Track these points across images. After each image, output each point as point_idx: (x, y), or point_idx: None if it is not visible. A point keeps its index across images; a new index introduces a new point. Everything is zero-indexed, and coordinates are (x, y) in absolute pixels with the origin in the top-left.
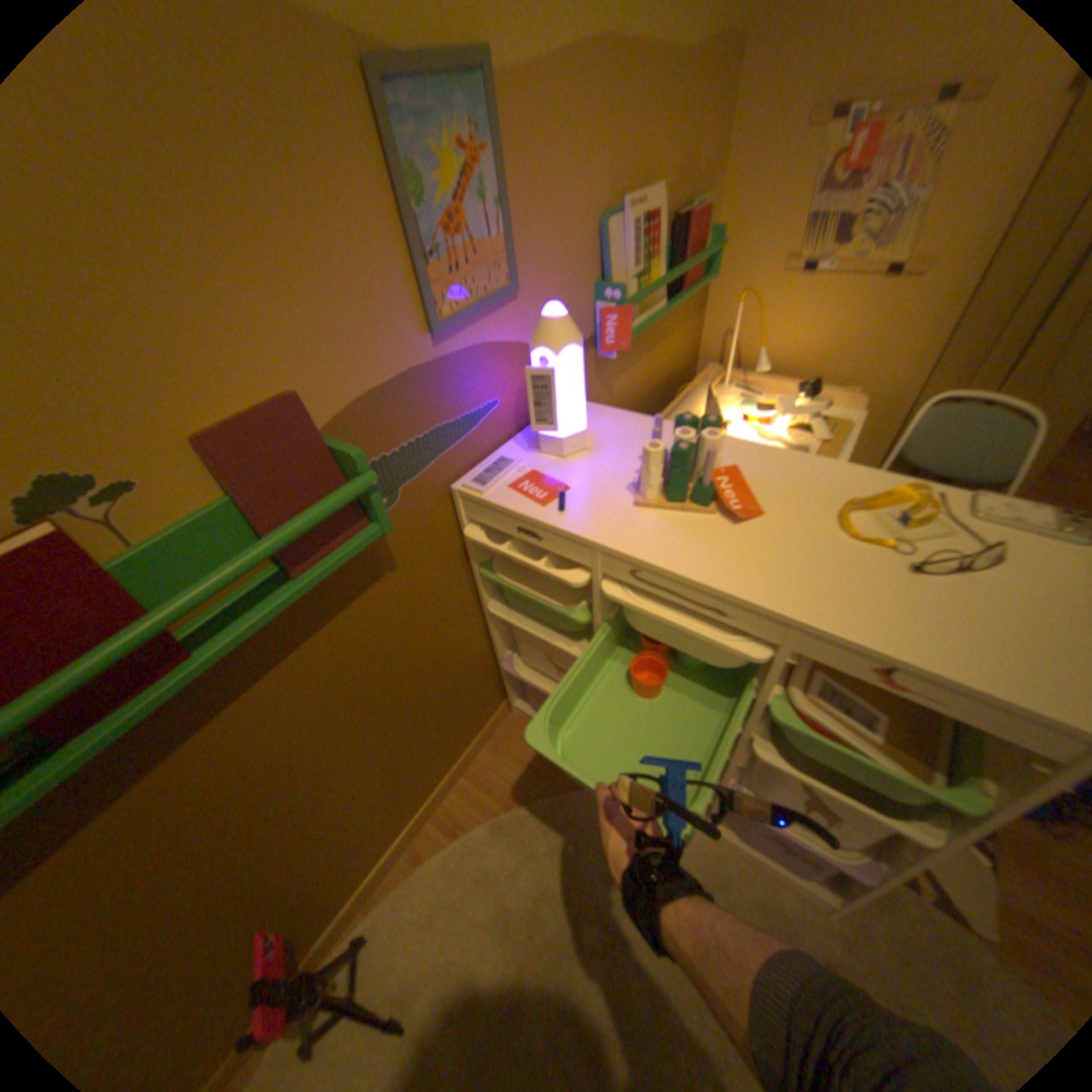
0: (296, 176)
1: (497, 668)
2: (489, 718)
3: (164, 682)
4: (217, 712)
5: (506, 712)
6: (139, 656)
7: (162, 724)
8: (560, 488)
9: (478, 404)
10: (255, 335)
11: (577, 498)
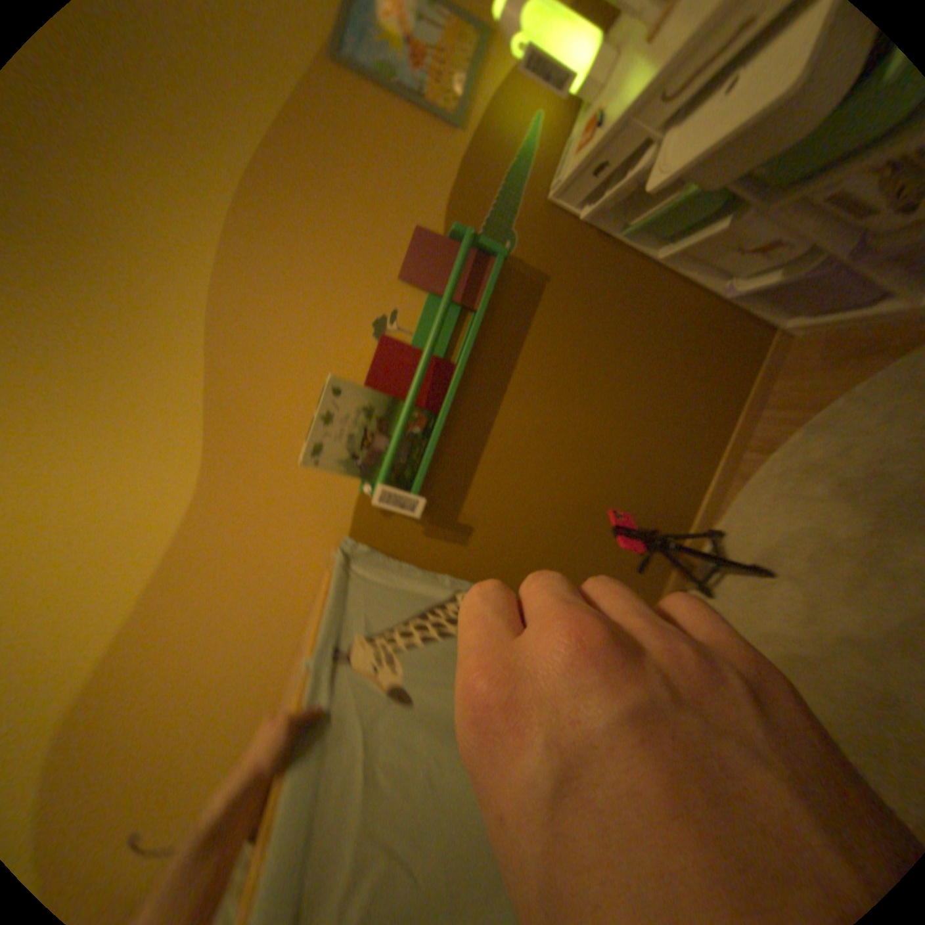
0: (347, 141)
1: (735, 304)
2: (767, 352)
3: (454, 381)
4: (502, 399)
5: (790, 339)
6: (439, 375)
7: (480, 410)
8: (600, 112)
9: (524, 131)
10: (386, 221)
11: (611, 103)
